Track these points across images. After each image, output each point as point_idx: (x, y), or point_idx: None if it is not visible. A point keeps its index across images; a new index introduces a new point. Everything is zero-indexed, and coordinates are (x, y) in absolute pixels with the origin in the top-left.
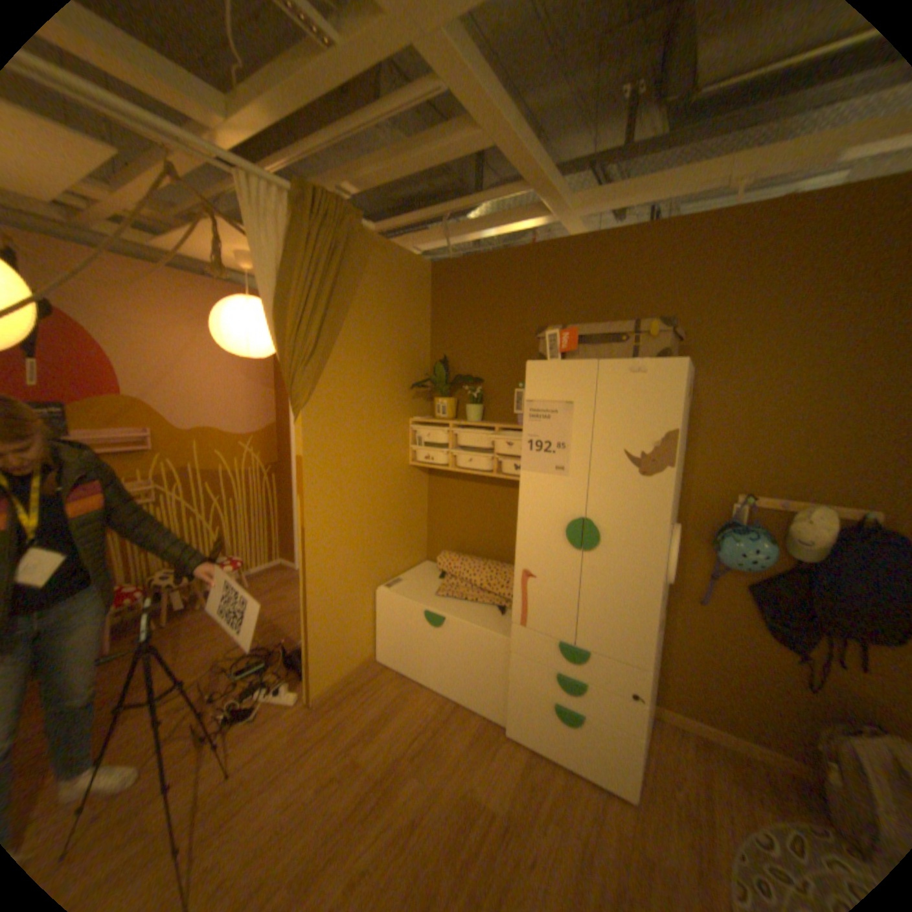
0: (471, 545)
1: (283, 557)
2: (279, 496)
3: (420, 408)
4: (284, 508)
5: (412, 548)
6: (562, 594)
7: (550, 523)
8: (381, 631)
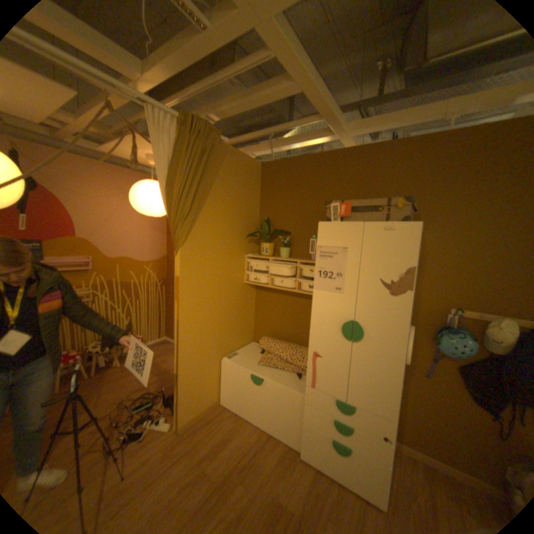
0: (280, 333)
1: (167, 335)
2: (166, 299)
3: (252, 248)
4: (169, 305)
5: (244, 334)
6: (339, 369)
7: (332, 323)
8: (223, 385)
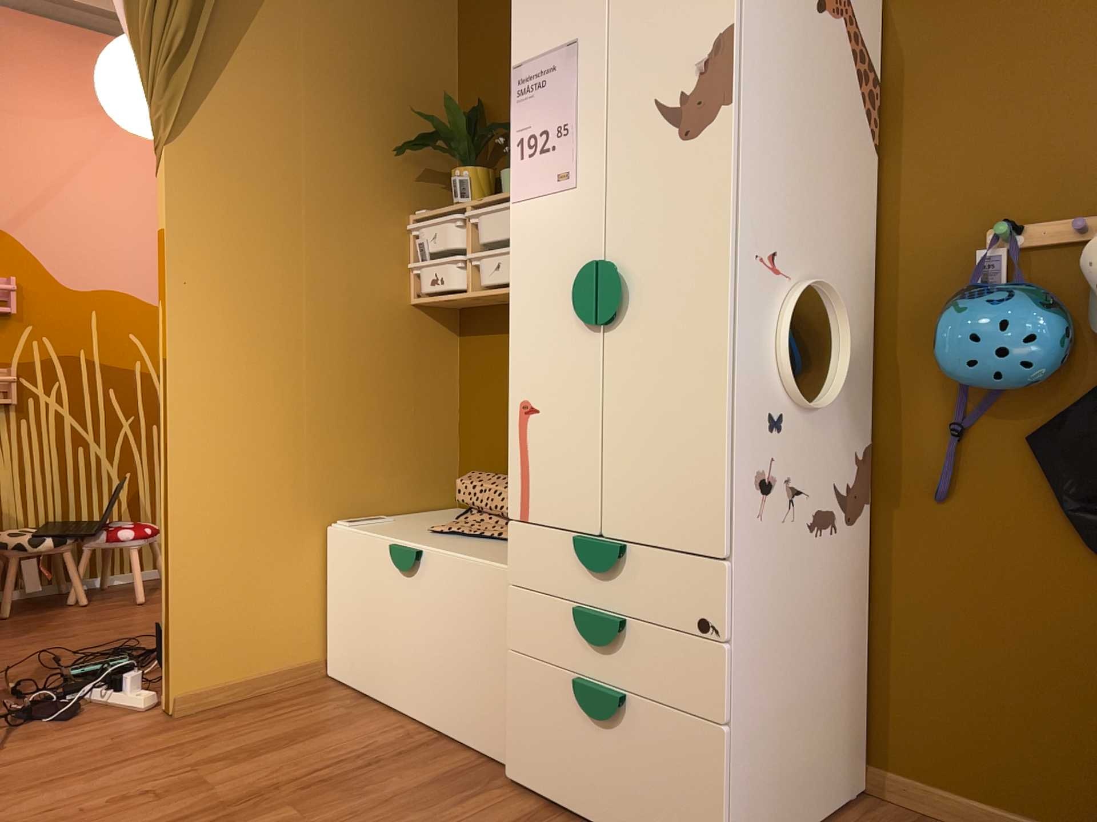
0: None
1: None
2: None
3: (433, 198)
4: None
5: (416, 469)
6: (576, 430)
7: (554, 290)
8: (330, 606)
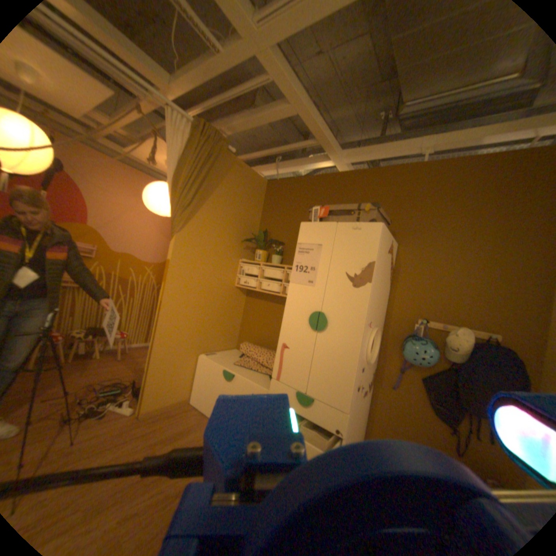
0: (262, 341)
1: None
2: None
3: (246, 255)
4: None
5: (226, 337)
6: (301, 359)
7: (300, 314)
8: (195, 382)
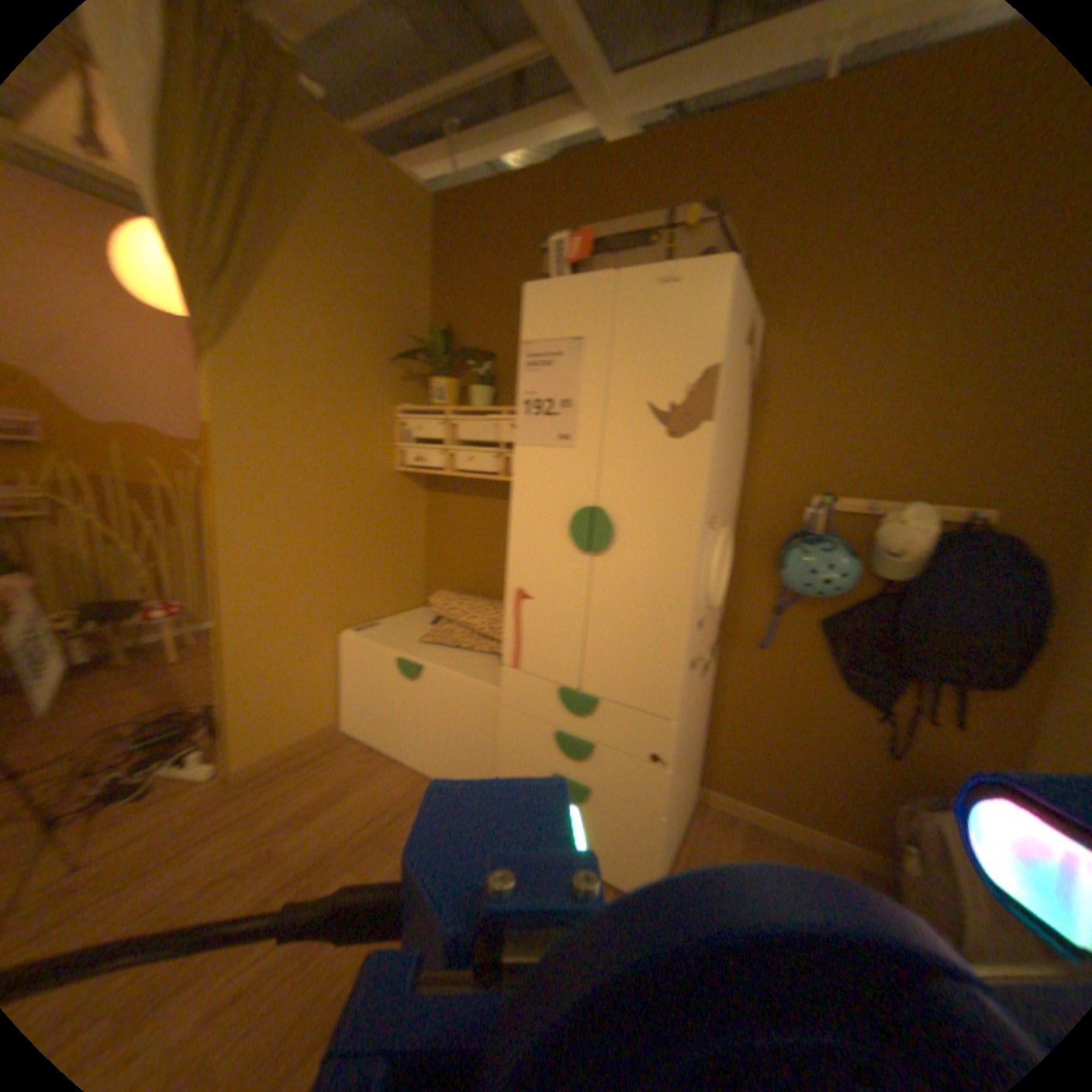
0: (475, 583)
1: None
2: None
3: (410, 394)
4: None
5: (397, 586)
6: (562, 619)
7: (549, 519)
8: (342, 689)
